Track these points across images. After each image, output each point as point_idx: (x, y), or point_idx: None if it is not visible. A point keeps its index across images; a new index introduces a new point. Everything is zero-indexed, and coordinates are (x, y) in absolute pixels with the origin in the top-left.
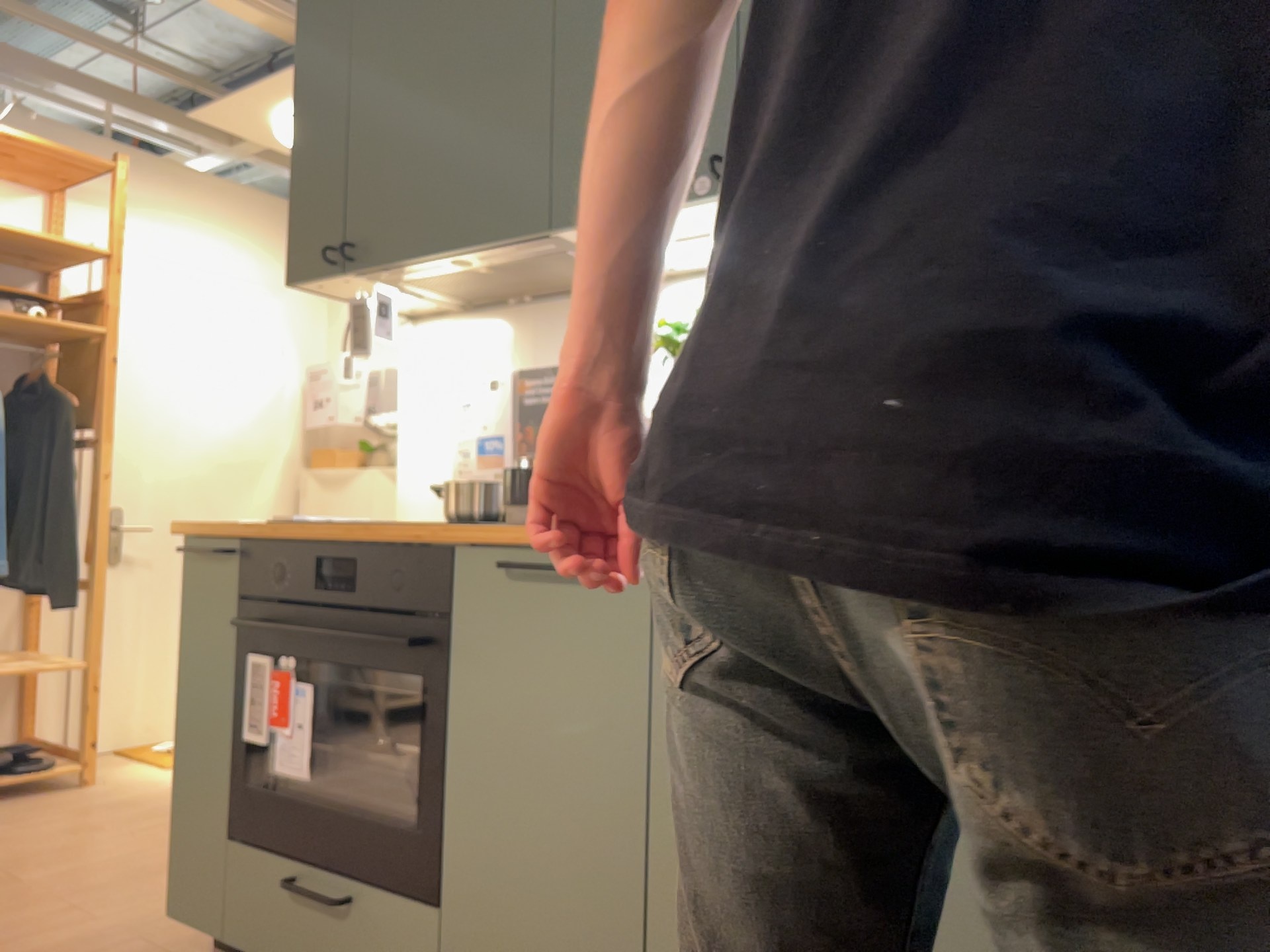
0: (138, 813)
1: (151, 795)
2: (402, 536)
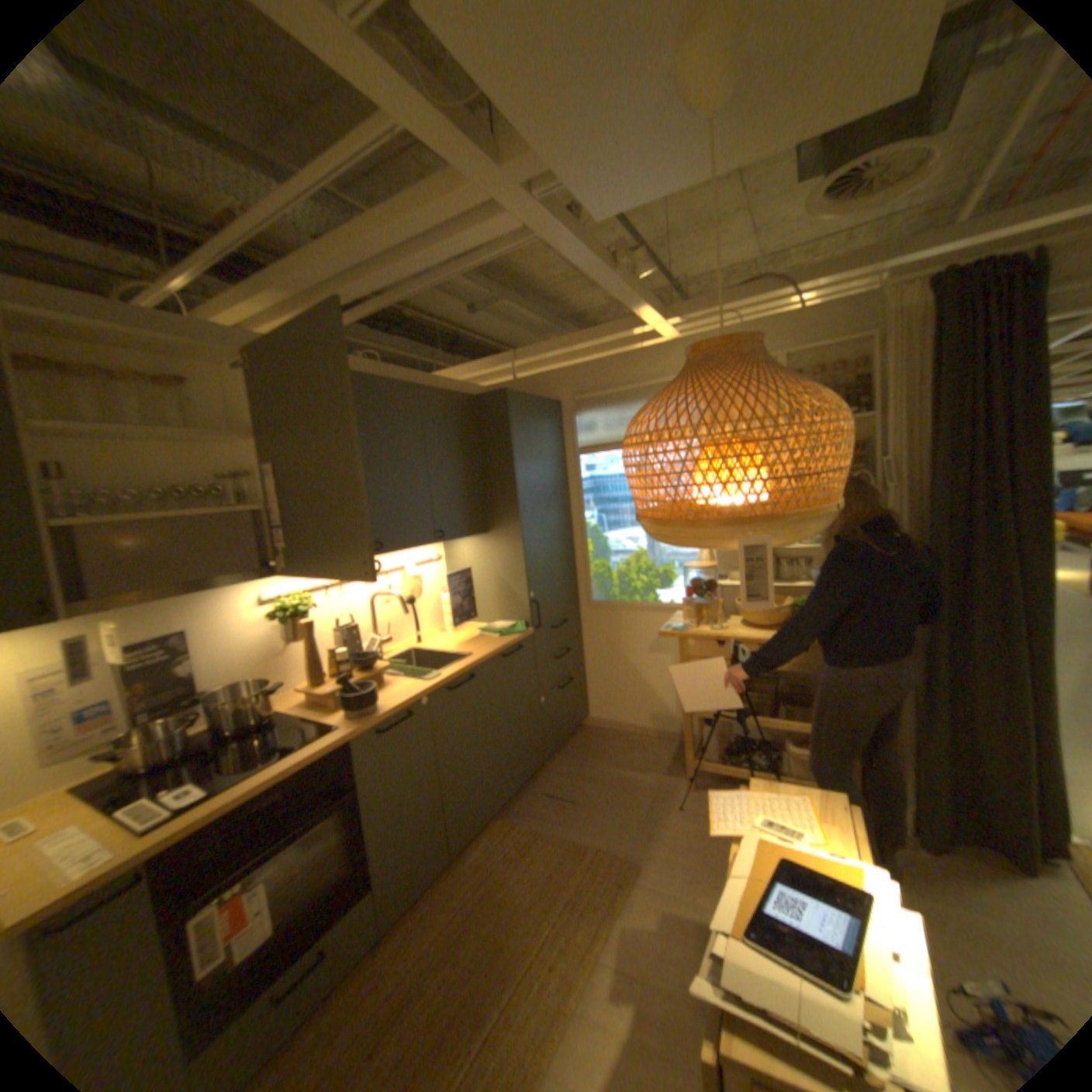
0: None
1: None
2: (310, 756)
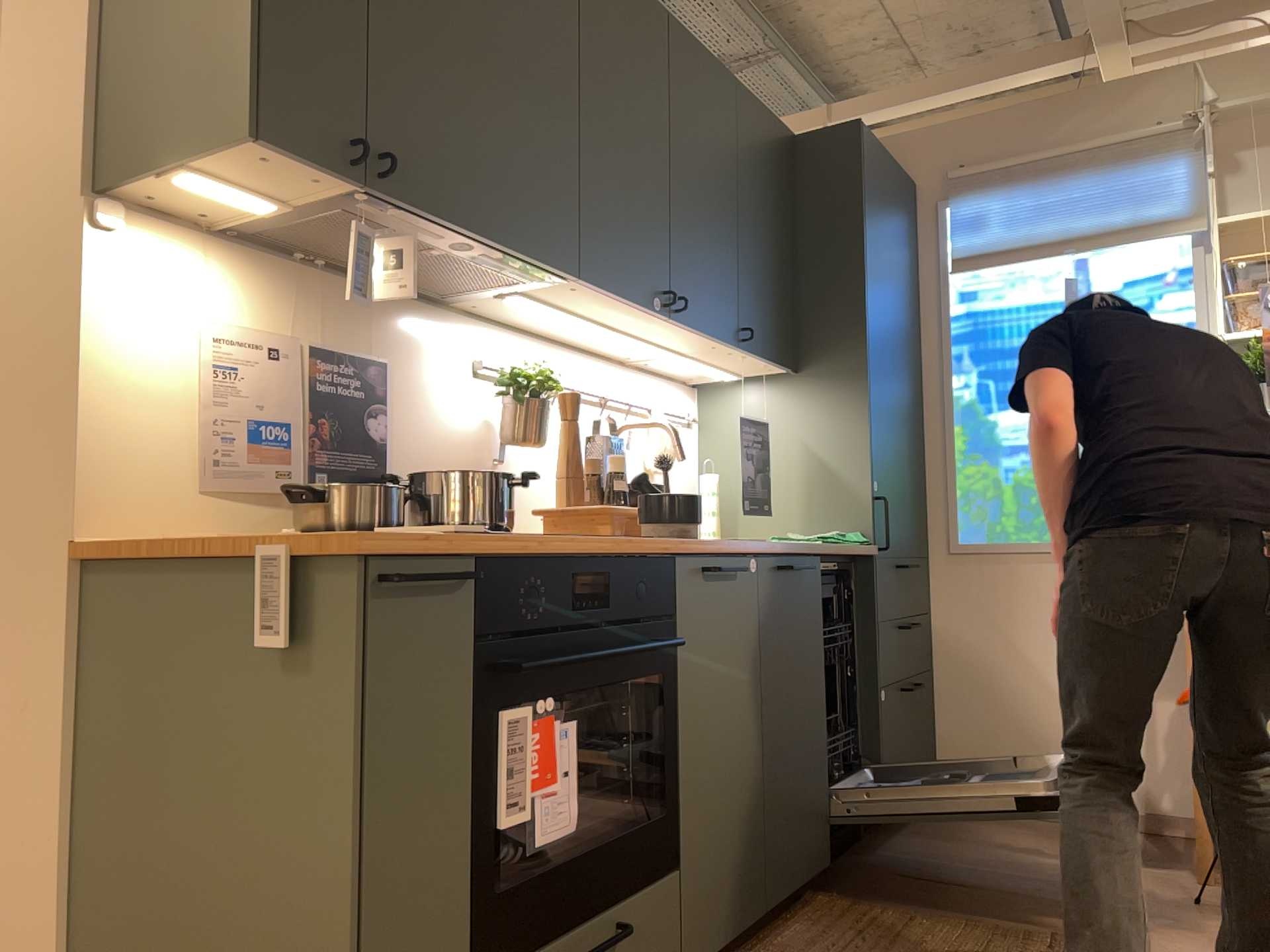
0: None
1: None
2: (635, 548)
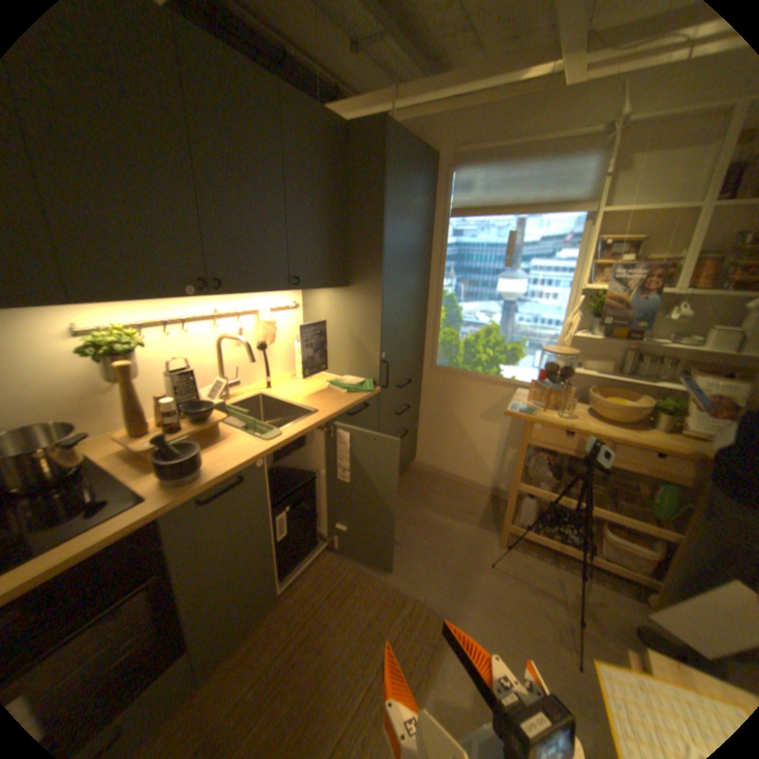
0: None
1: None
2: (99, 541)
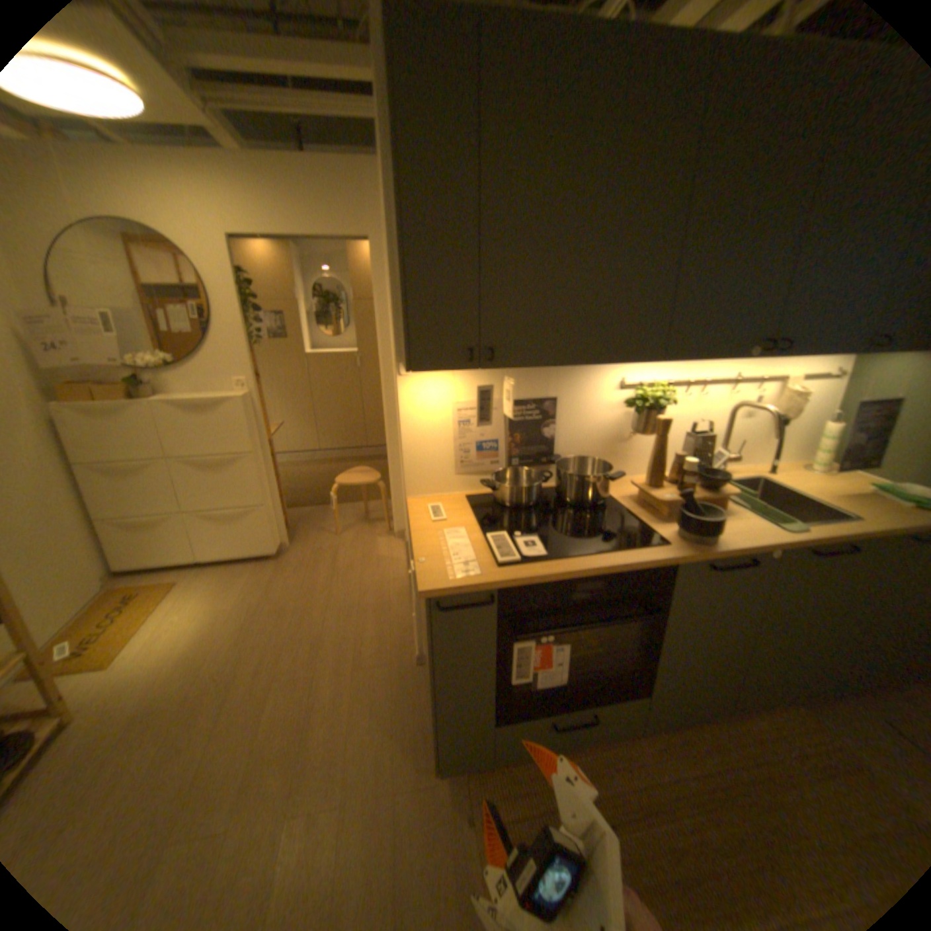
0: (175, 715)
1: (148, 695)
2: (639, 562)
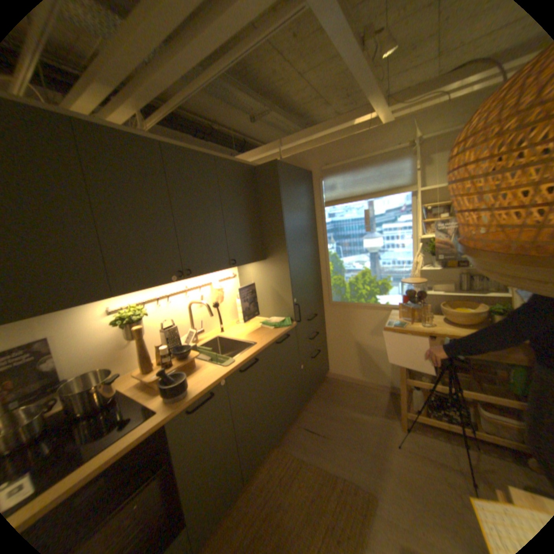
0: None
1: None
2: (131, 442)
